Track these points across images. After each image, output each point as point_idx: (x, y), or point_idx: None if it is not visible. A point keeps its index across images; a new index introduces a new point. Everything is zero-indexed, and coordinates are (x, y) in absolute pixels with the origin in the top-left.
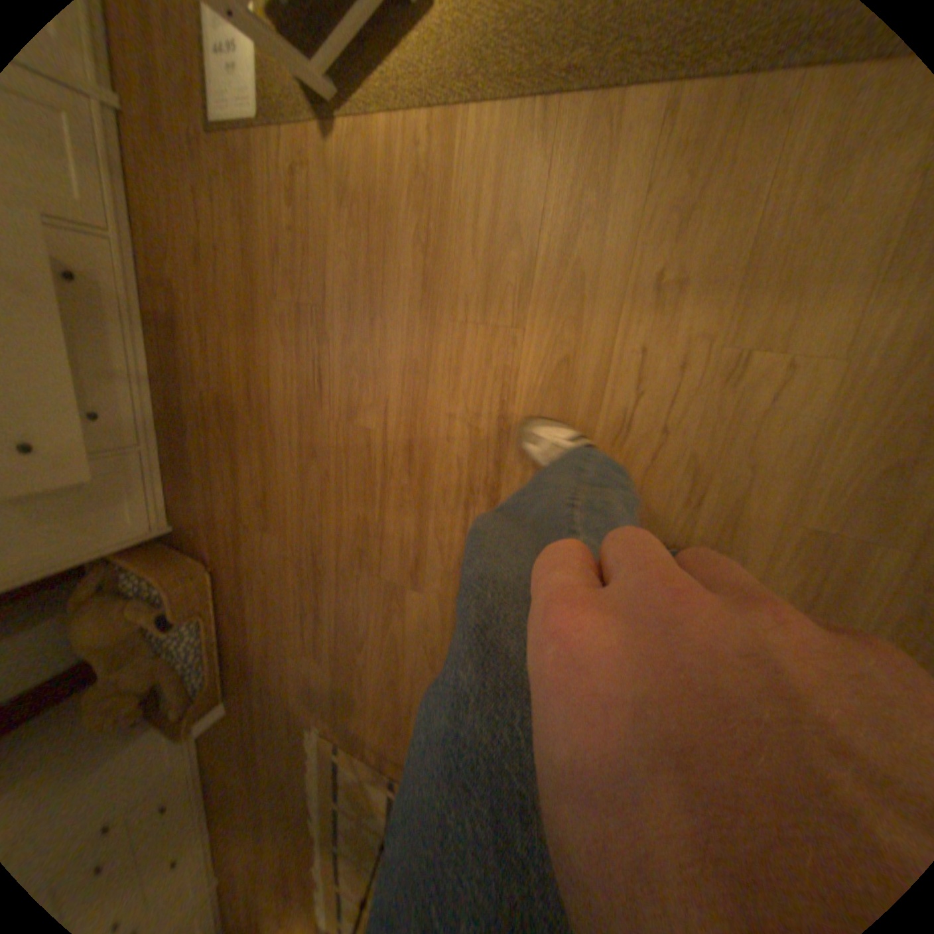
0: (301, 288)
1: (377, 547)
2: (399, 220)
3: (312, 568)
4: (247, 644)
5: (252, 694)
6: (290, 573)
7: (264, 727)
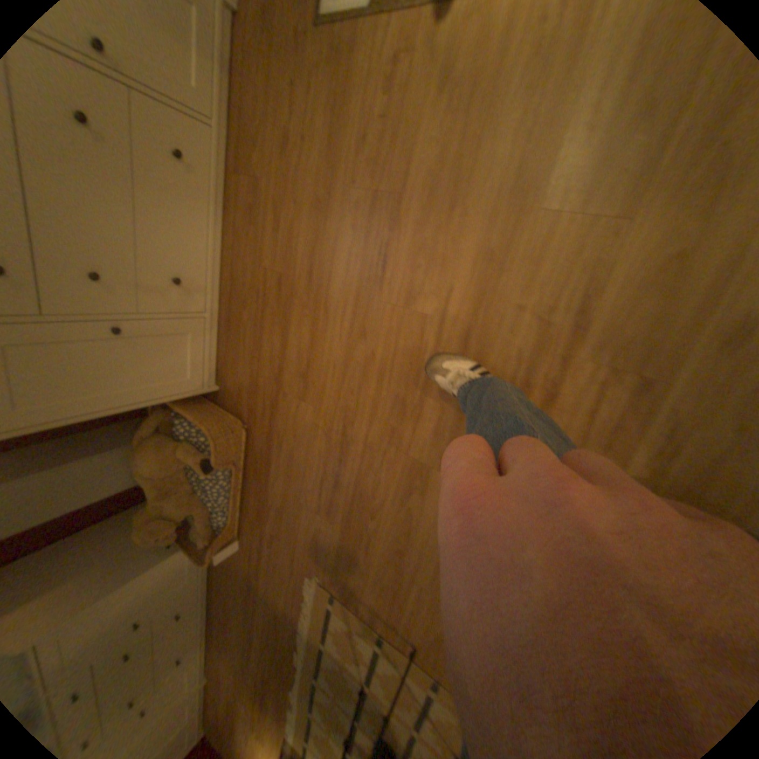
0: (382, 174)
1: (410, 425)
2: (505, 104)
3: (342, 437)
4: (268, 493)
5: (264, 536)
6: (319, 438)
7: (269, 565)
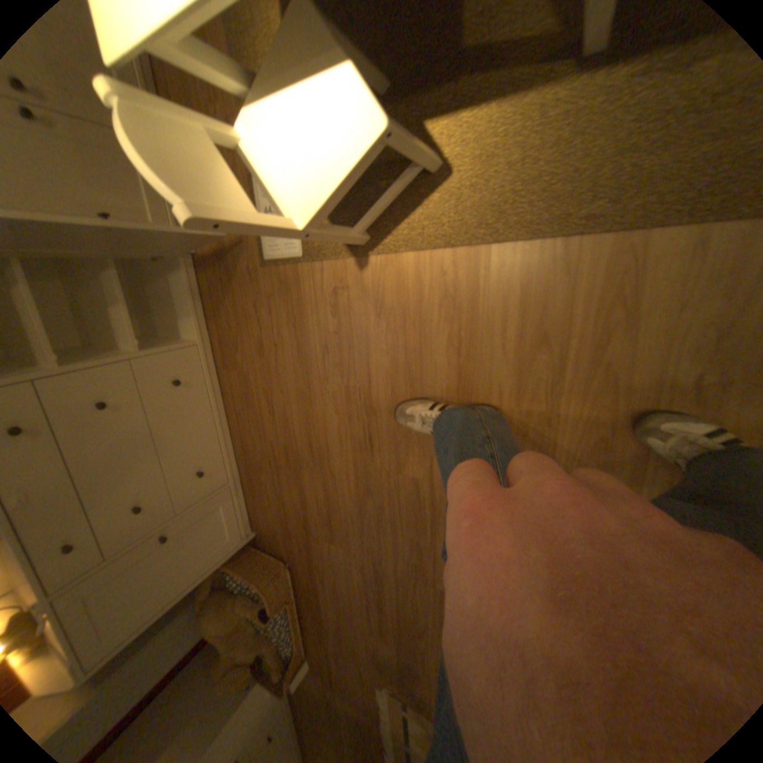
0: (349, 374)
1: (430, 564)
2: (432, 328)
3: (374, 573)
4: (323, 620)
5: (329, 655)
6: (355, 574)
7: (341, 680)
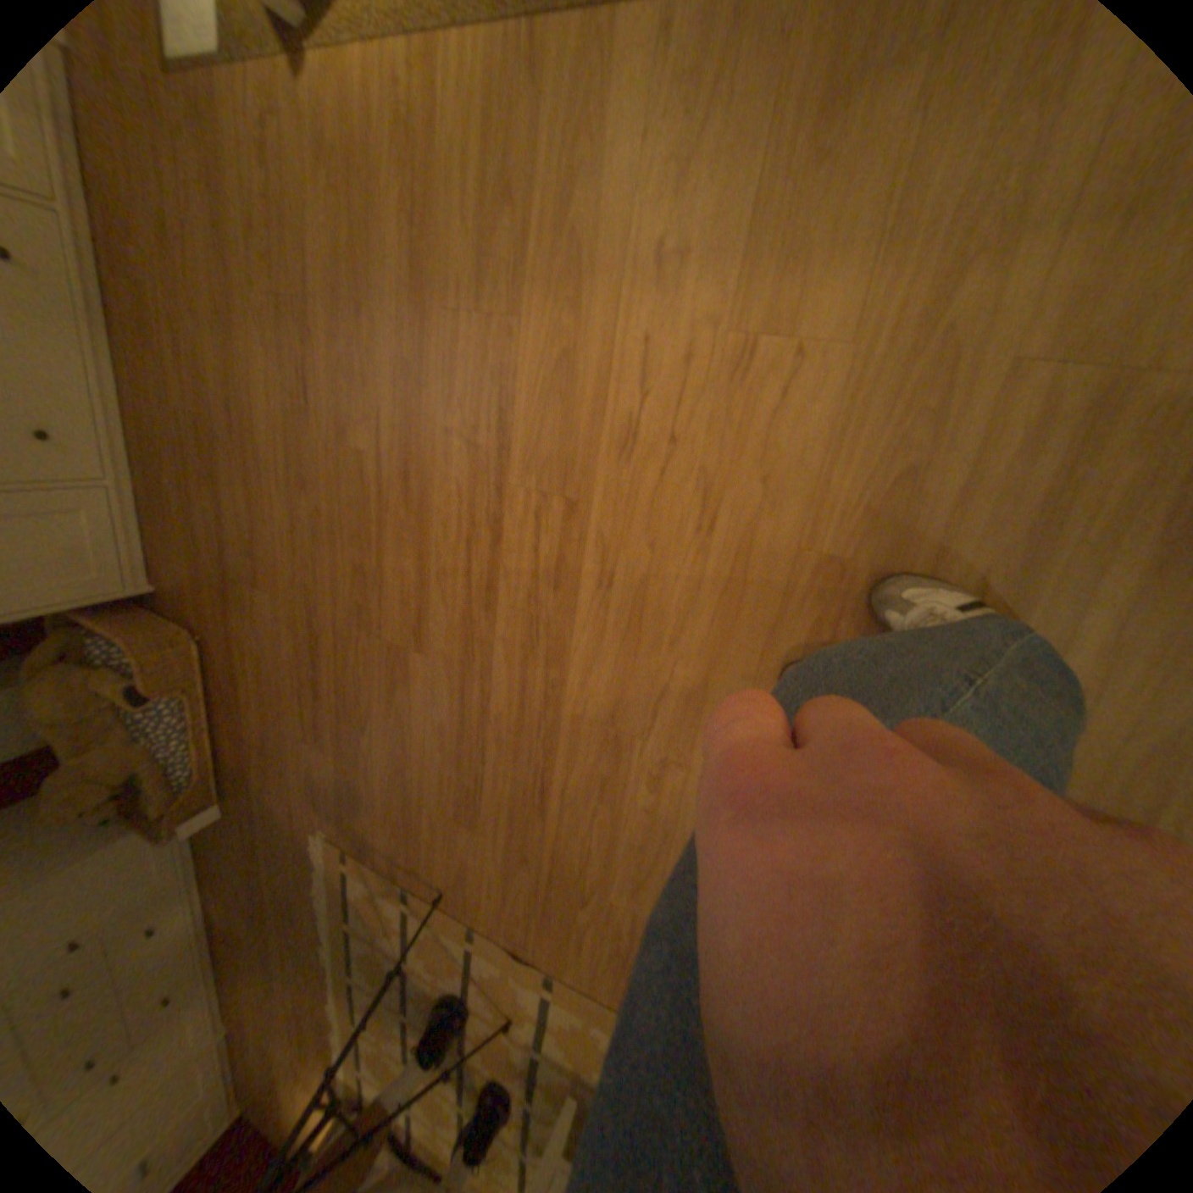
0: (276, 272)
1: (373, 599)
2: (378, 181)
3: (306, 629)
4: (240, 729)
5: (249, 792)
6: (282, 637)
7: (263, 832)
